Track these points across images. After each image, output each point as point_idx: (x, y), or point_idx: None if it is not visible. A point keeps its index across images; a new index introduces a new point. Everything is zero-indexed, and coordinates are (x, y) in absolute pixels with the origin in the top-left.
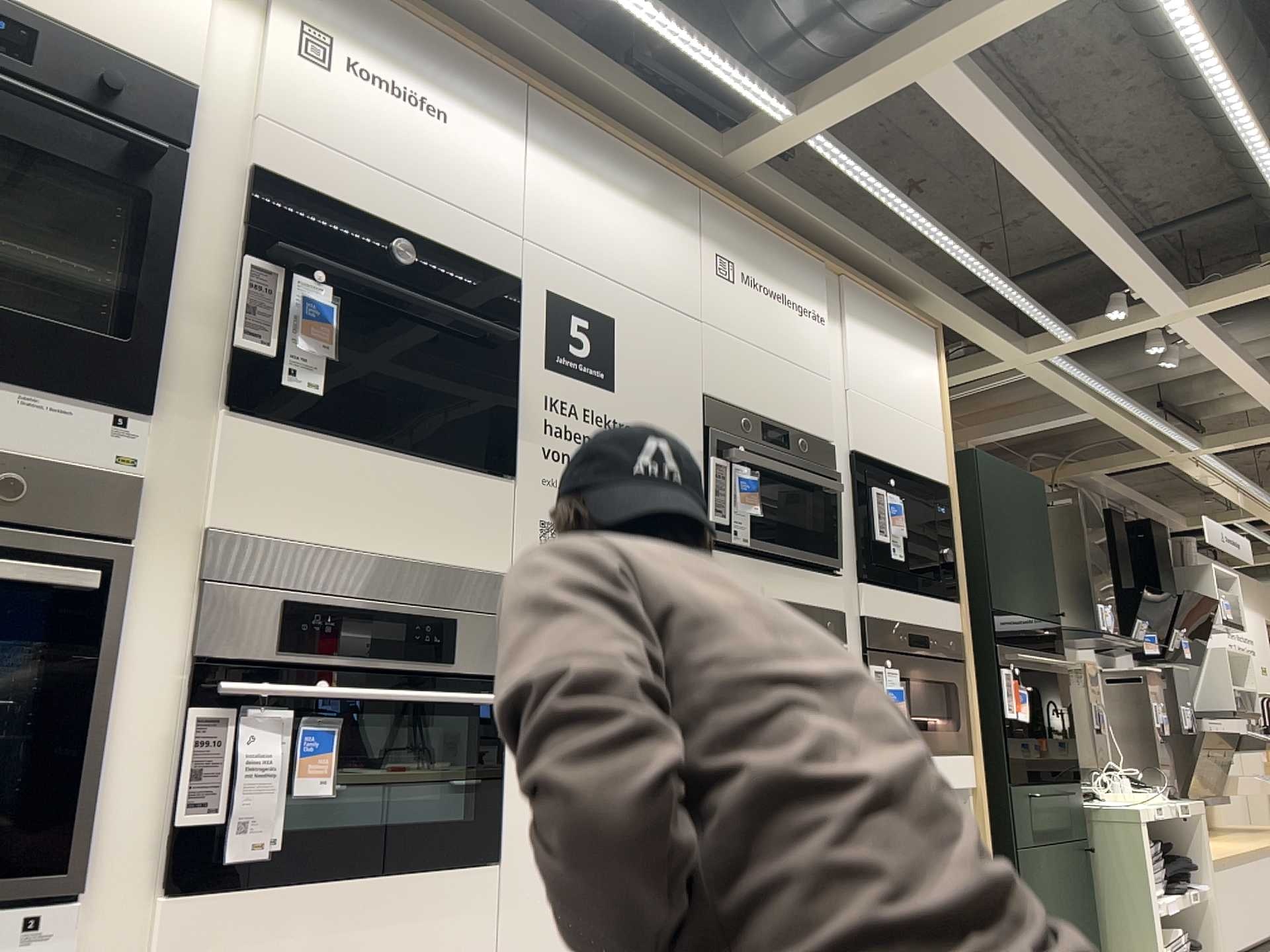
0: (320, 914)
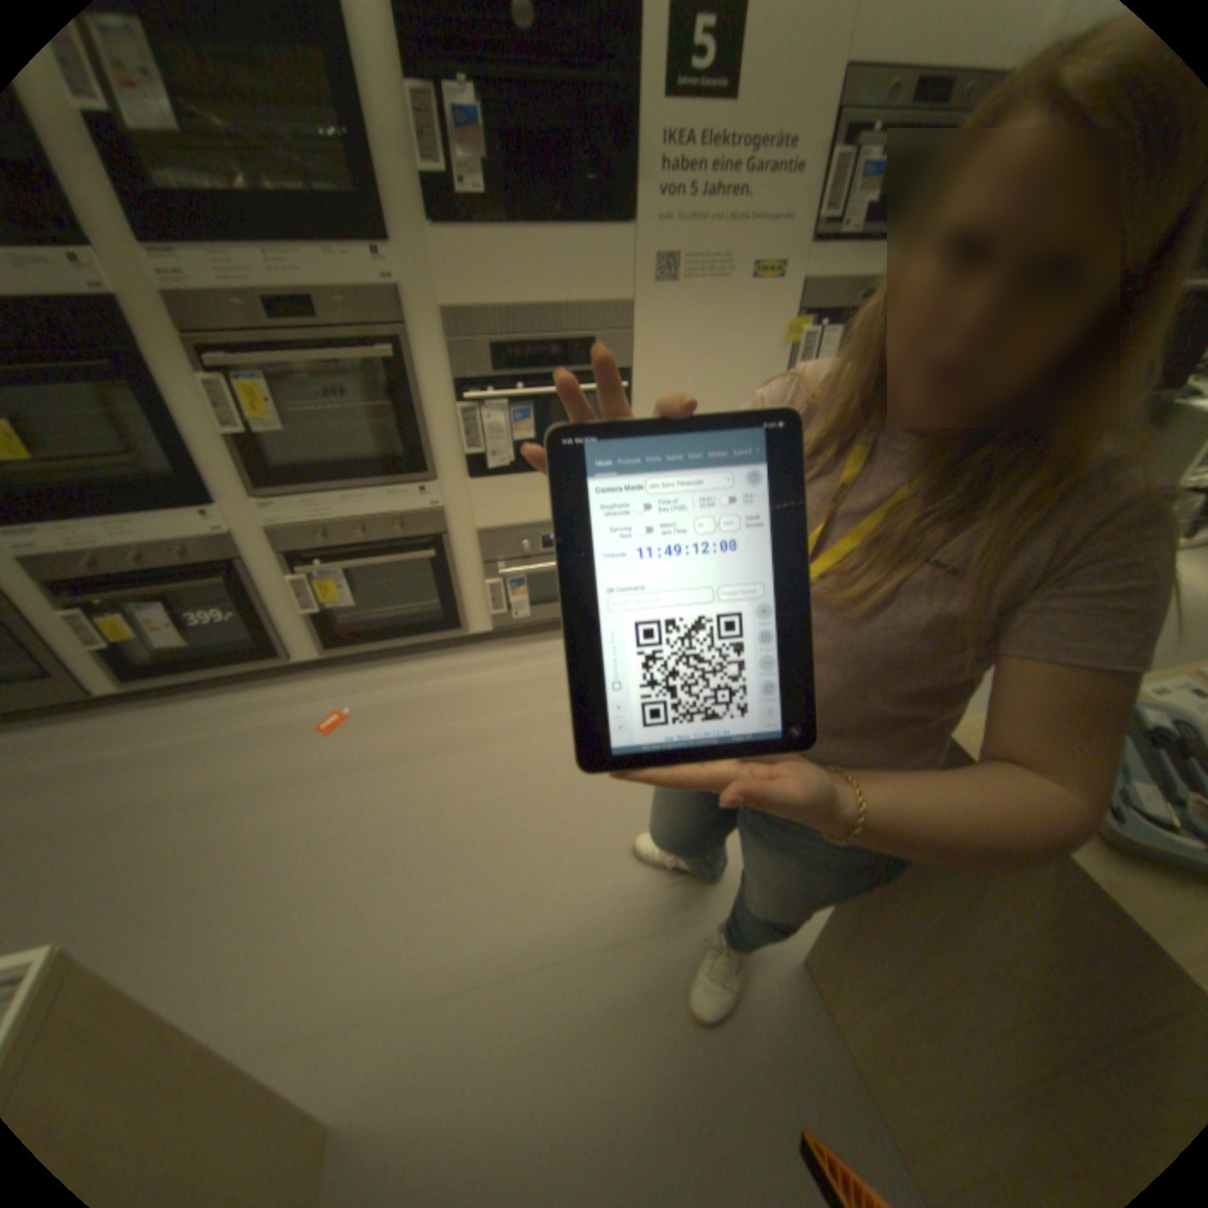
0: (537, 484)
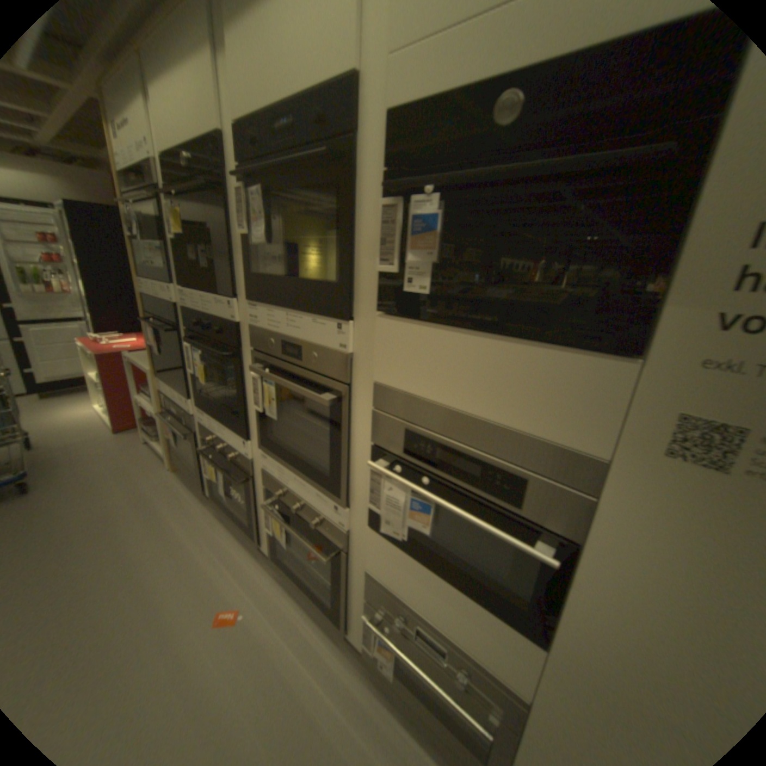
0: (424, 579)
